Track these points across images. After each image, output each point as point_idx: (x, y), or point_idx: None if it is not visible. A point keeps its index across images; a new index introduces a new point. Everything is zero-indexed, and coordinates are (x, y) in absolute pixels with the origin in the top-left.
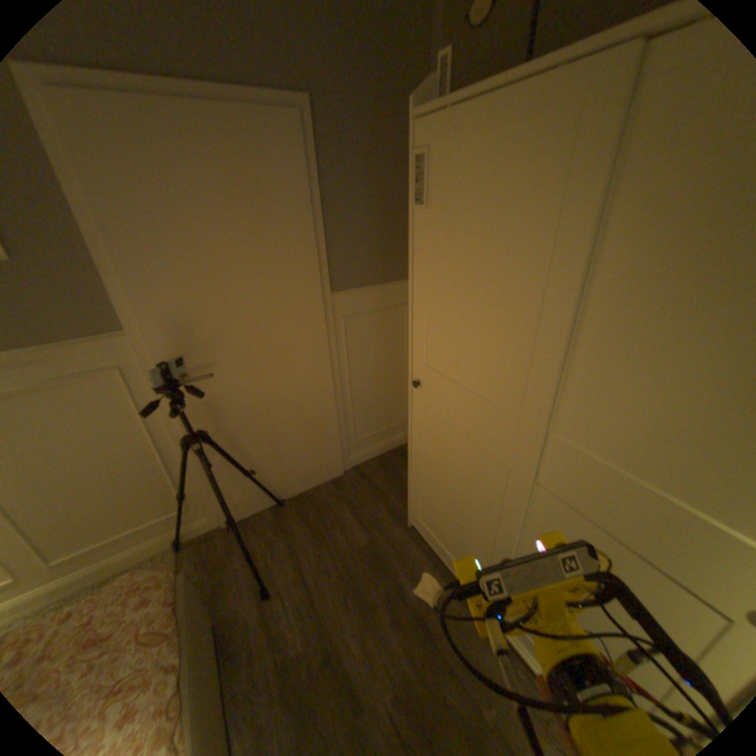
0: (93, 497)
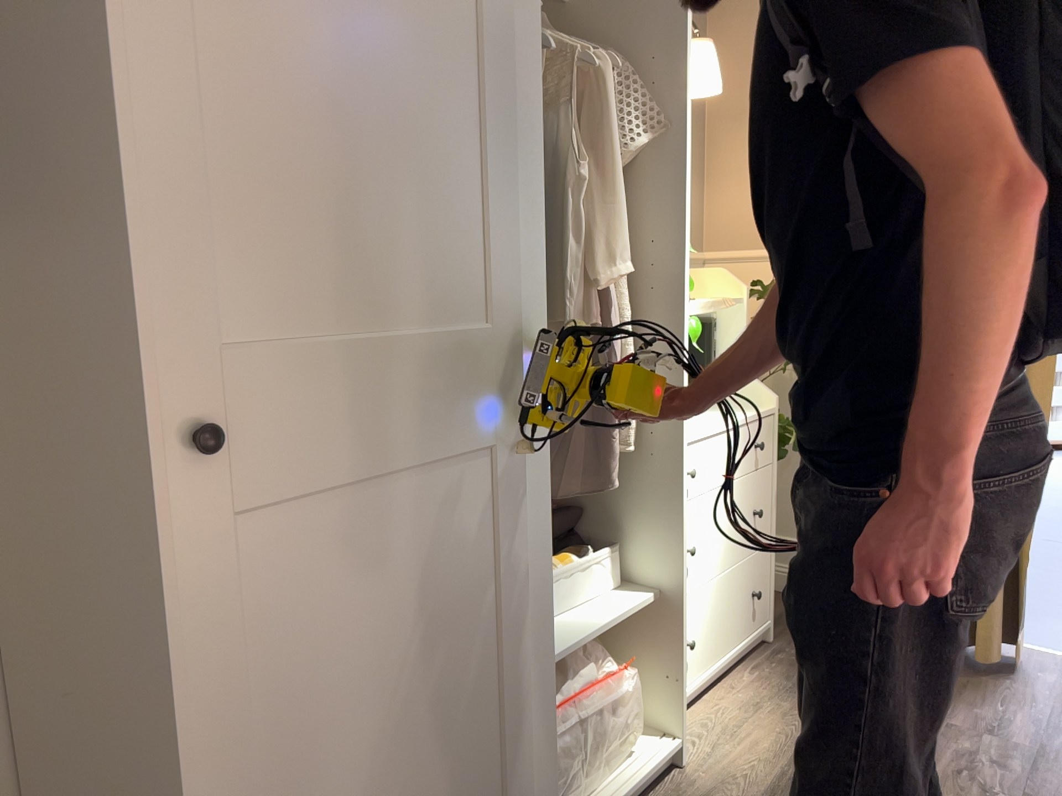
0: None
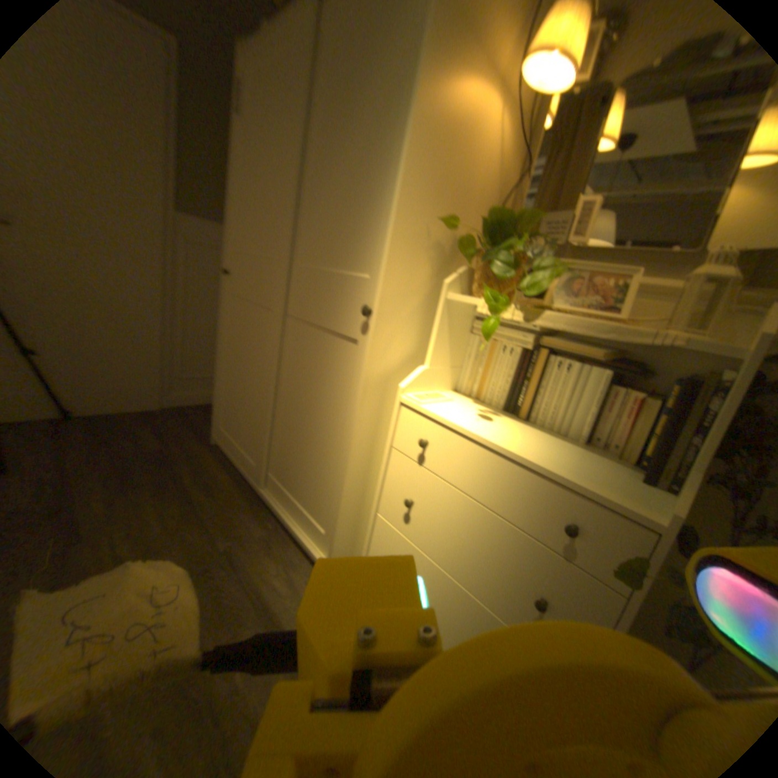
0: None
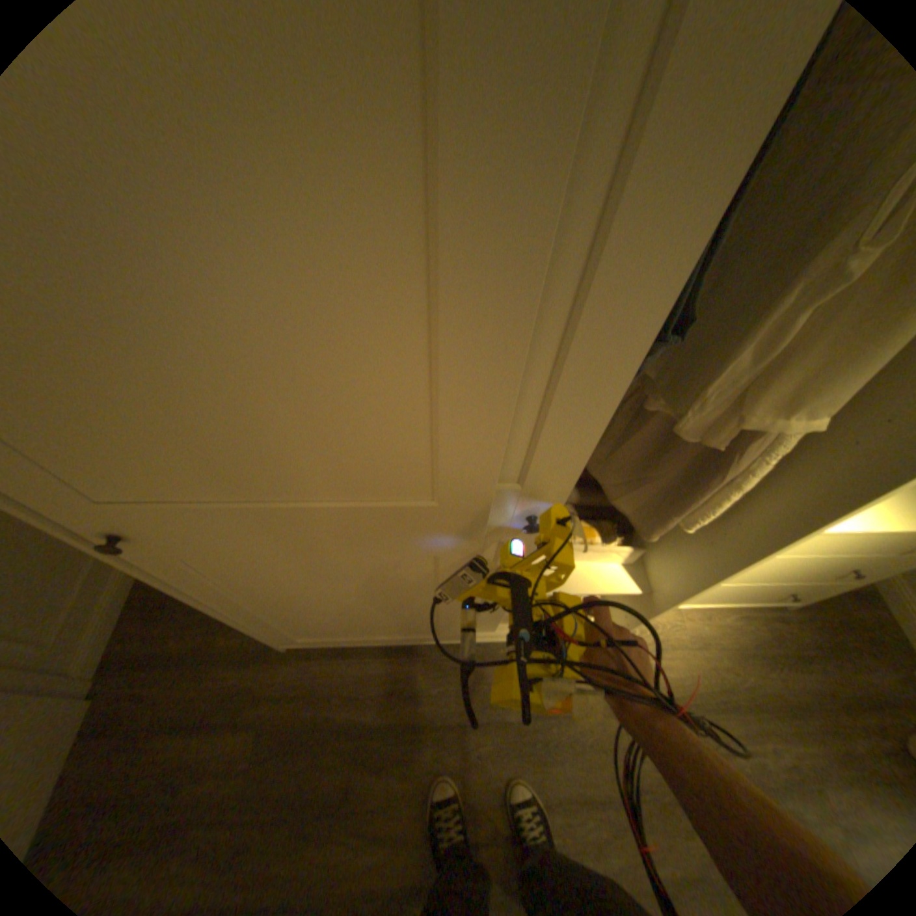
0: None
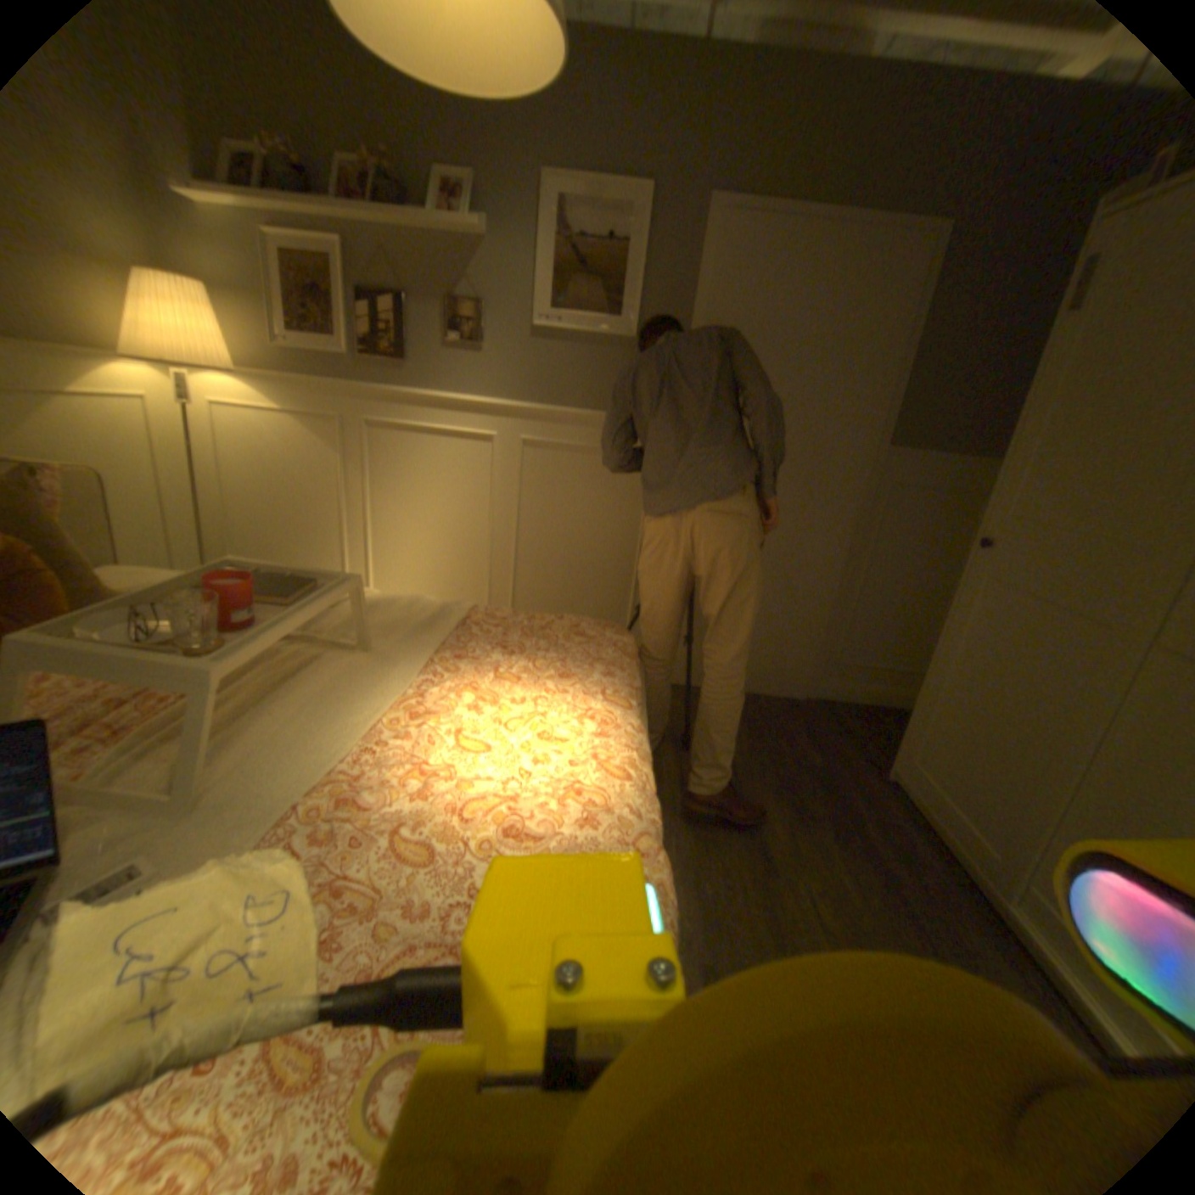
0: (569, 575)
